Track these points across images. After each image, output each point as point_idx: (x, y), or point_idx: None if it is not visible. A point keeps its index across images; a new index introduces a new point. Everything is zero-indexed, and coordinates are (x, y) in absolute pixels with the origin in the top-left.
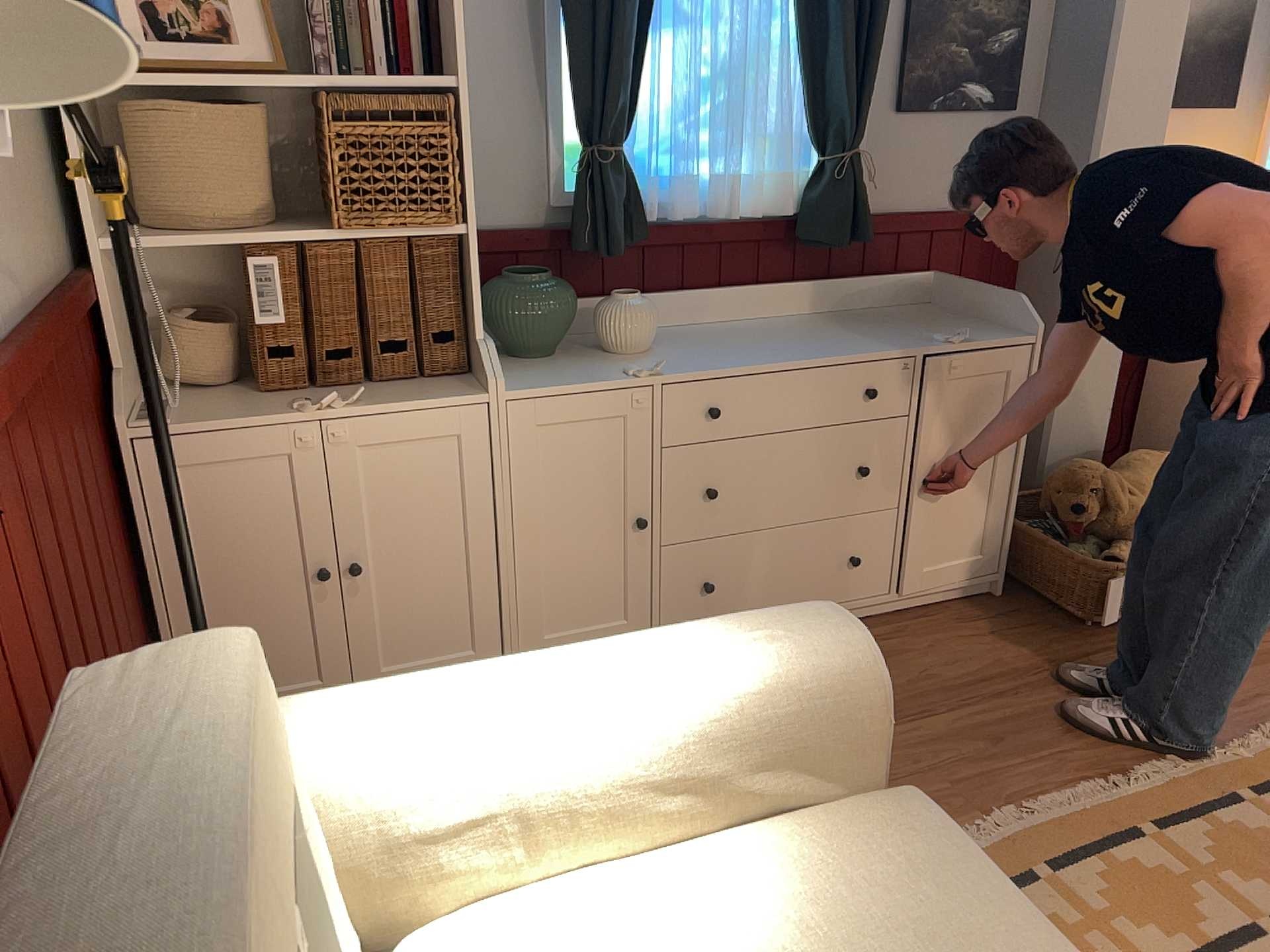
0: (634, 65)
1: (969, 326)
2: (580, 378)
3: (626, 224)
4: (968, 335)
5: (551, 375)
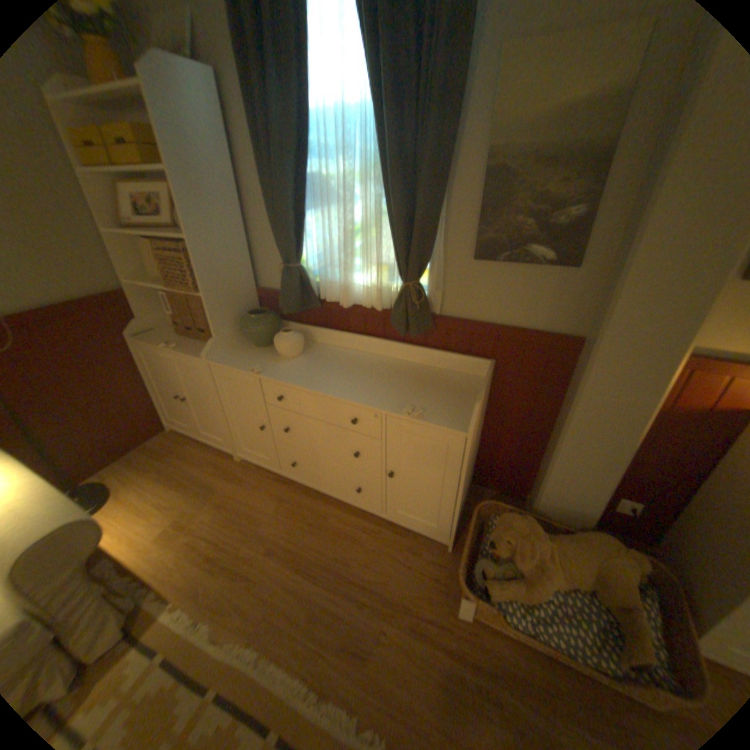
0: (297, 226)
1: (454, 407)
2: (239, 364)
3: (301, 299)
4: (417, 415)
5: (239, 358)
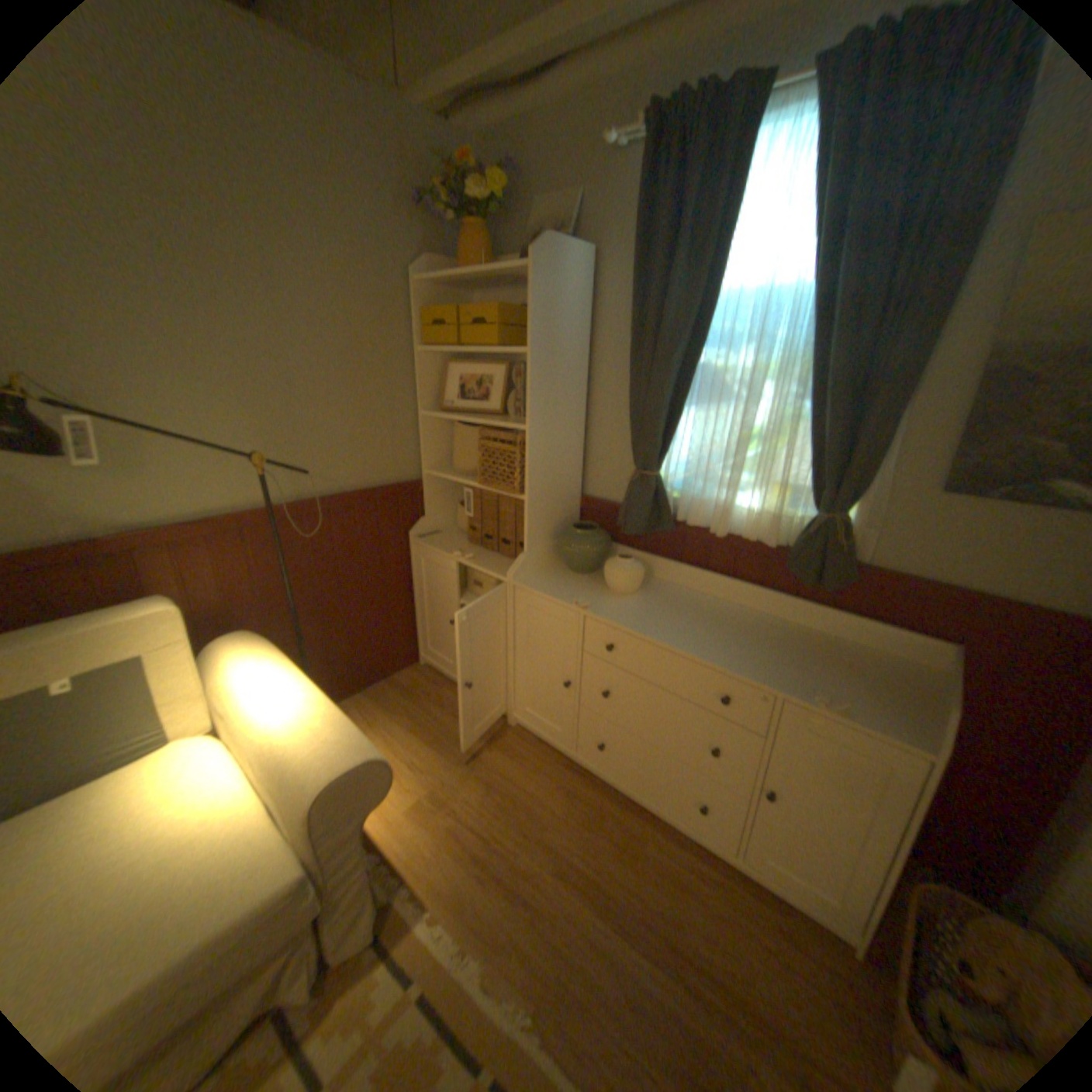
0: (669, 424)
1: (900, 709)
2: (556, 591)
3: (650, 517)
4: (843, 710)
5: (553, 583)
